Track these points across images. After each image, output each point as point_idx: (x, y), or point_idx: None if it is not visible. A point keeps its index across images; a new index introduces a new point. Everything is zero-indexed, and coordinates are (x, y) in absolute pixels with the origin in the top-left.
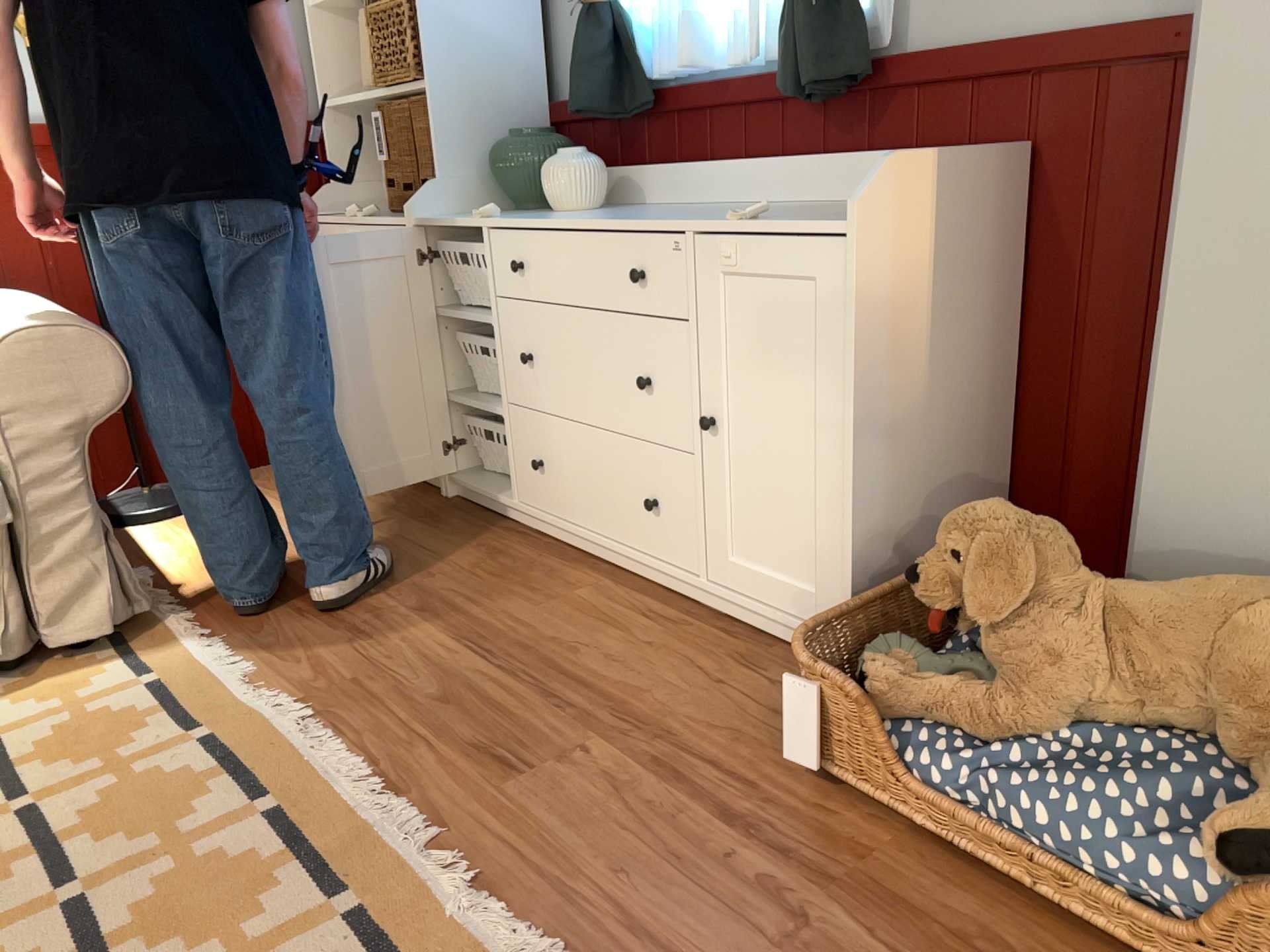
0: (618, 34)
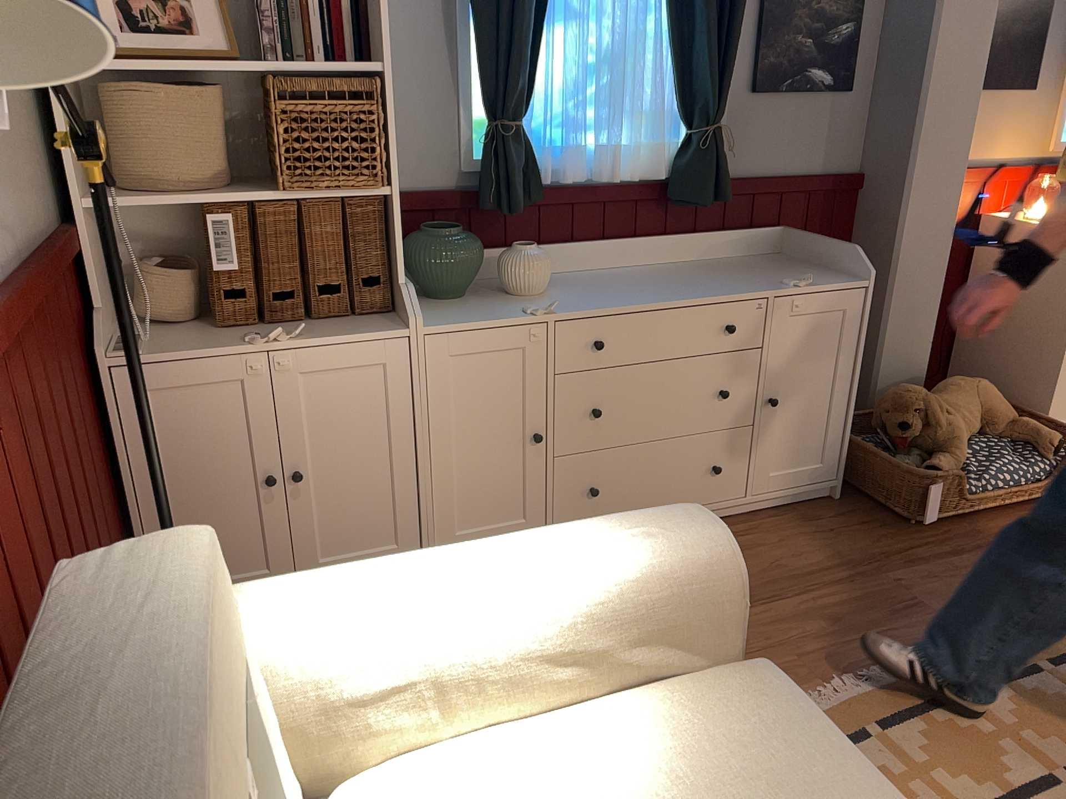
0: (528, 146)
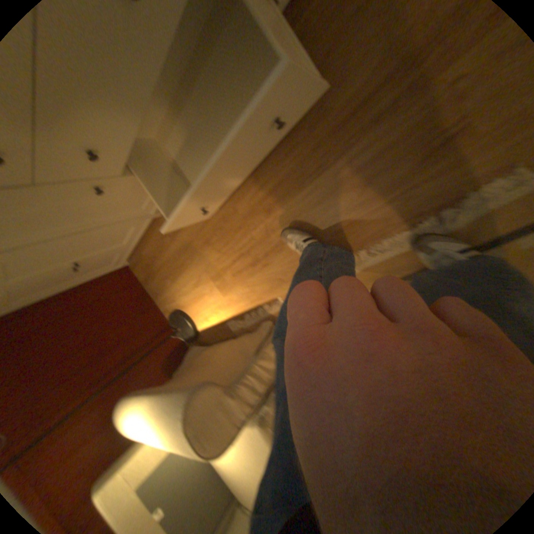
0: None
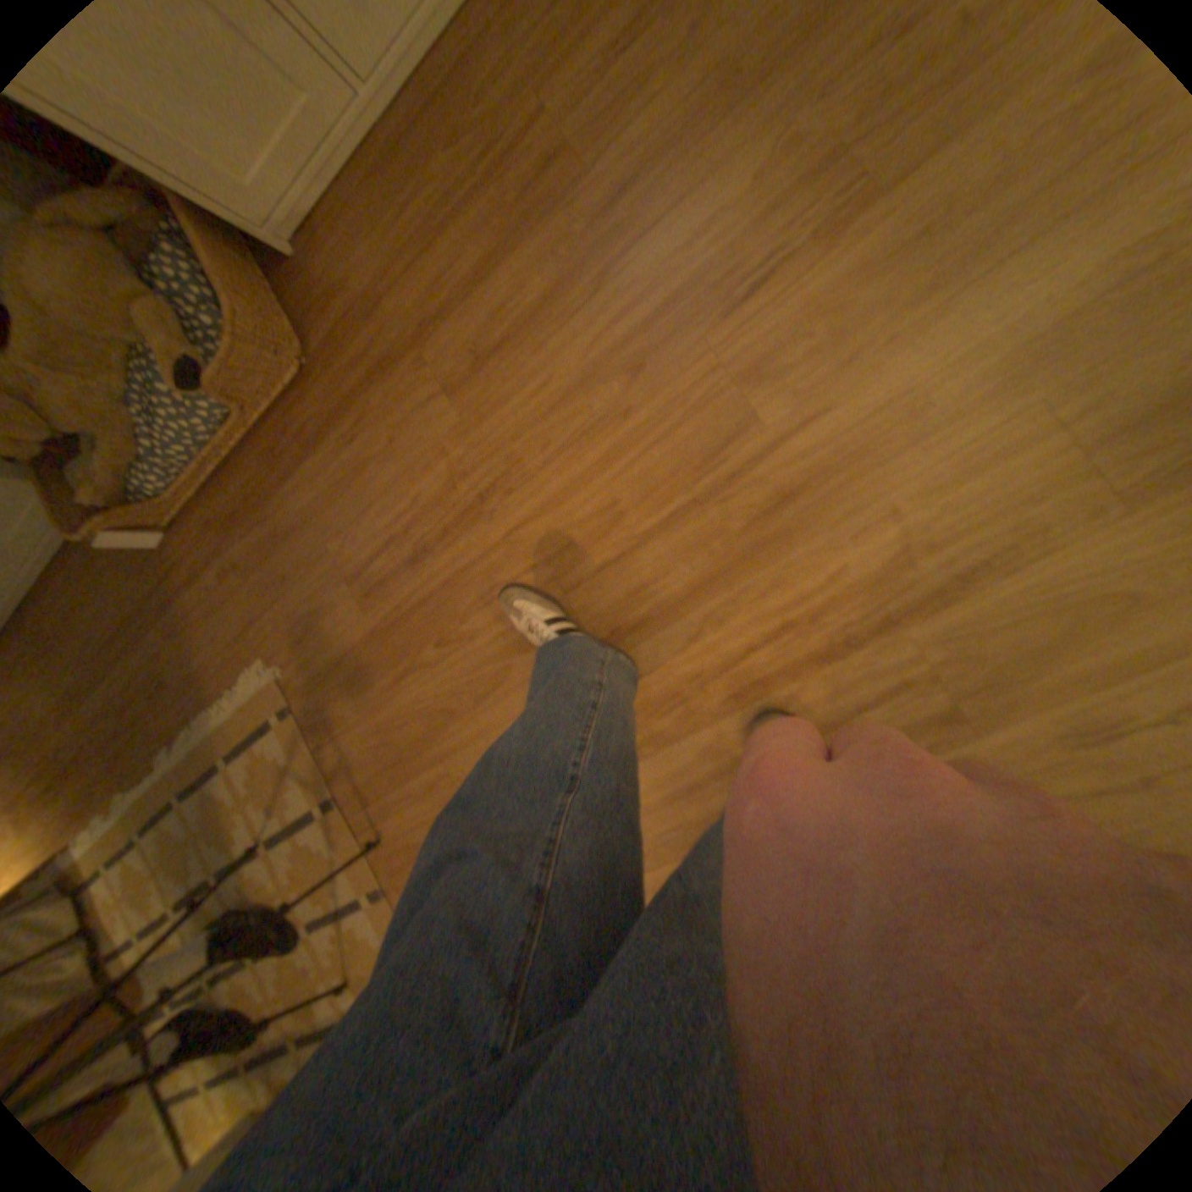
0: None
